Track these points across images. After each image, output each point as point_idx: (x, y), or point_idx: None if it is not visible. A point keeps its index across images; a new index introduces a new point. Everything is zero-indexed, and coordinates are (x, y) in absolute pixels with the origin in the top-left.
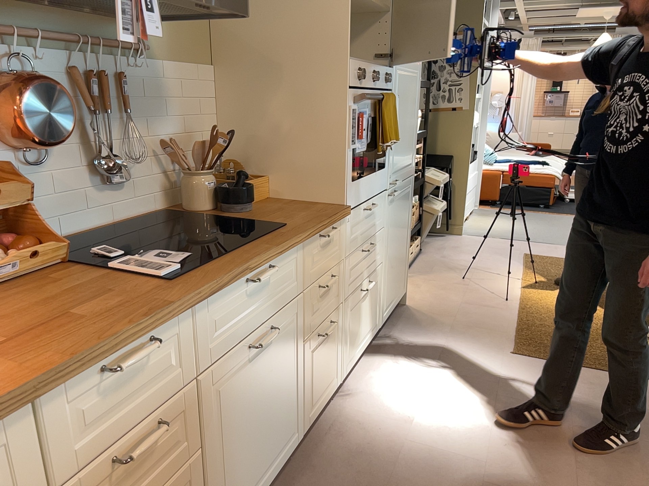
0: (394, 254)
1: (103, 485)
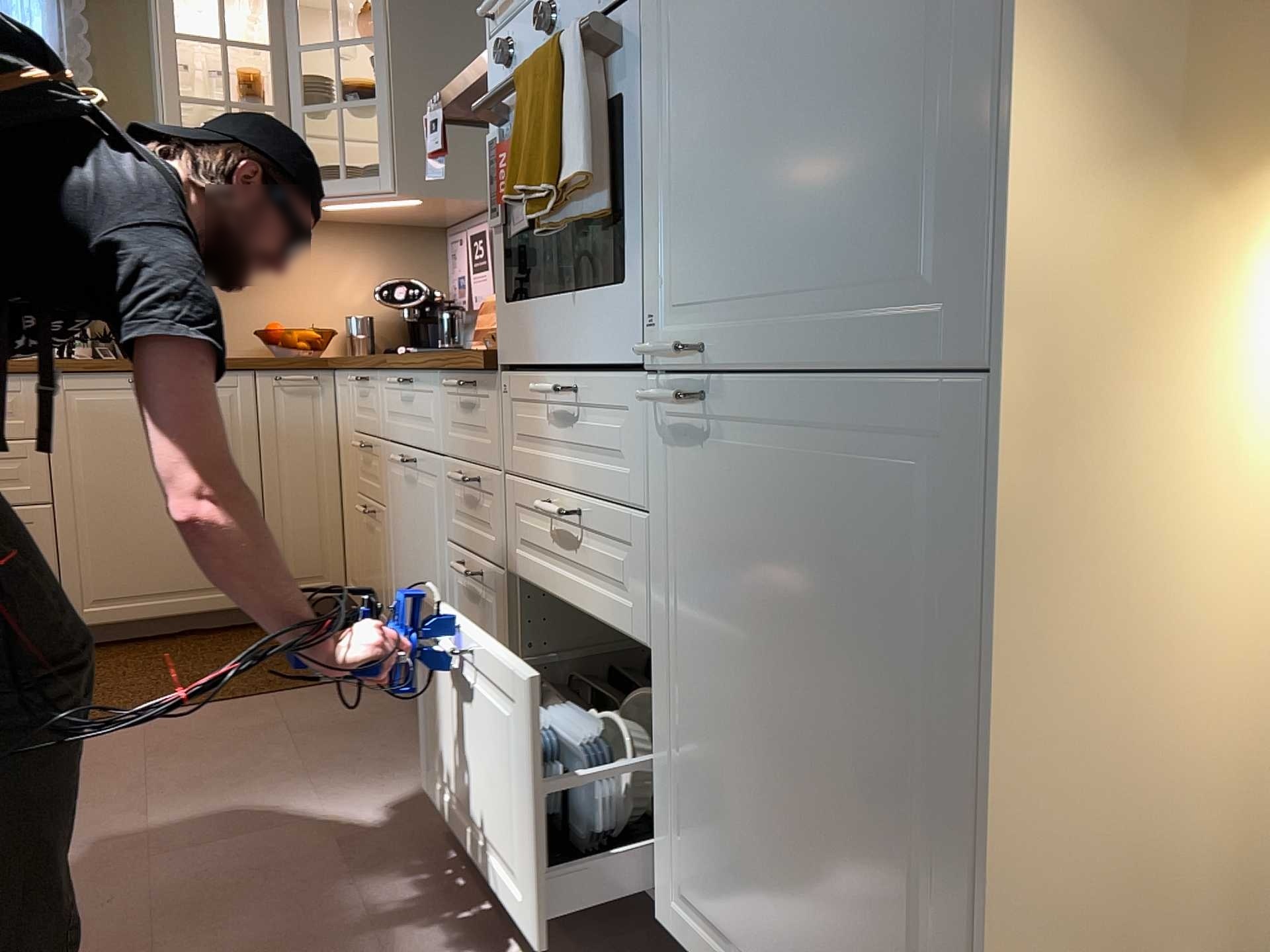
0: (746, 731)
1: (361, 455)
